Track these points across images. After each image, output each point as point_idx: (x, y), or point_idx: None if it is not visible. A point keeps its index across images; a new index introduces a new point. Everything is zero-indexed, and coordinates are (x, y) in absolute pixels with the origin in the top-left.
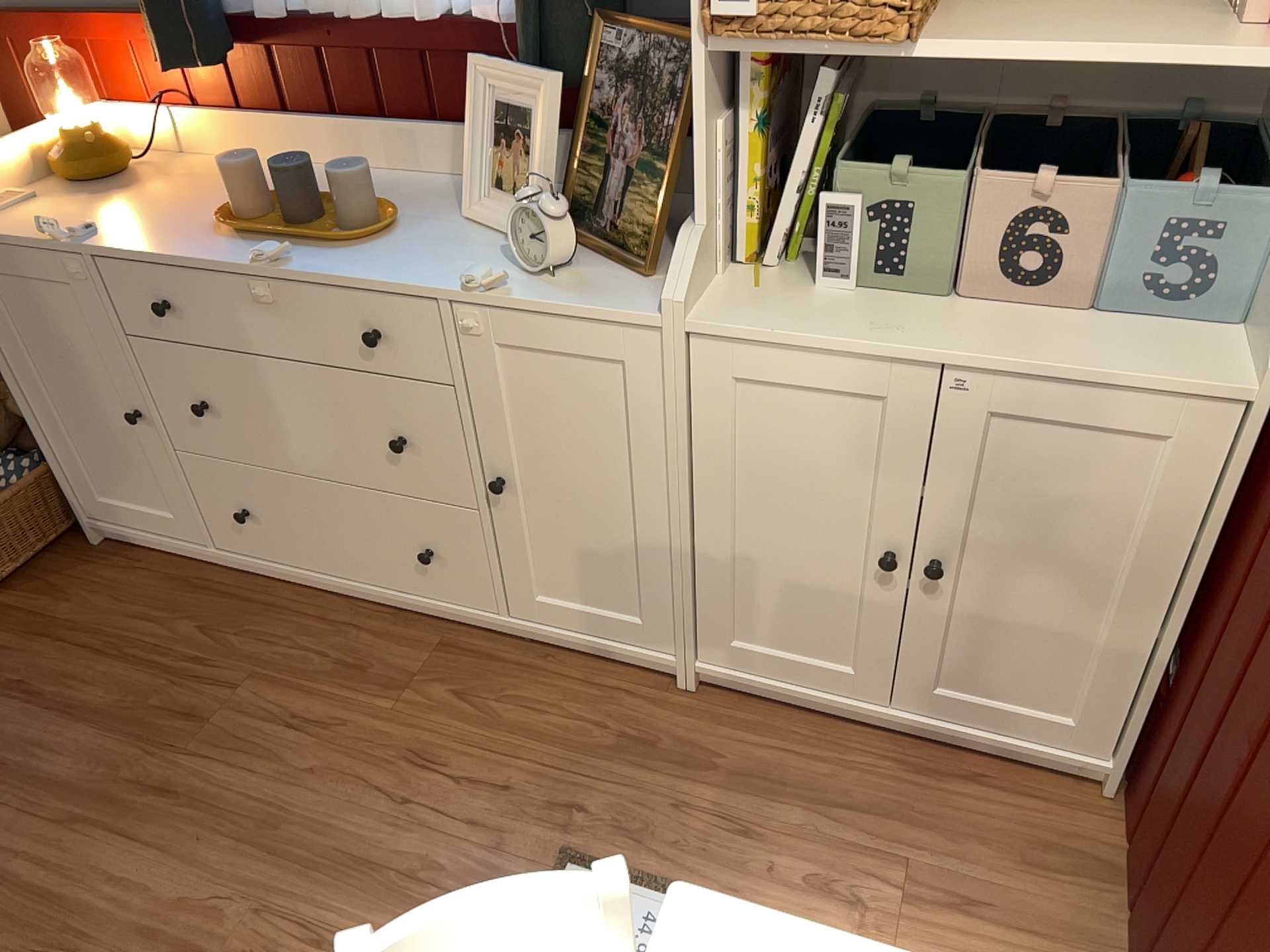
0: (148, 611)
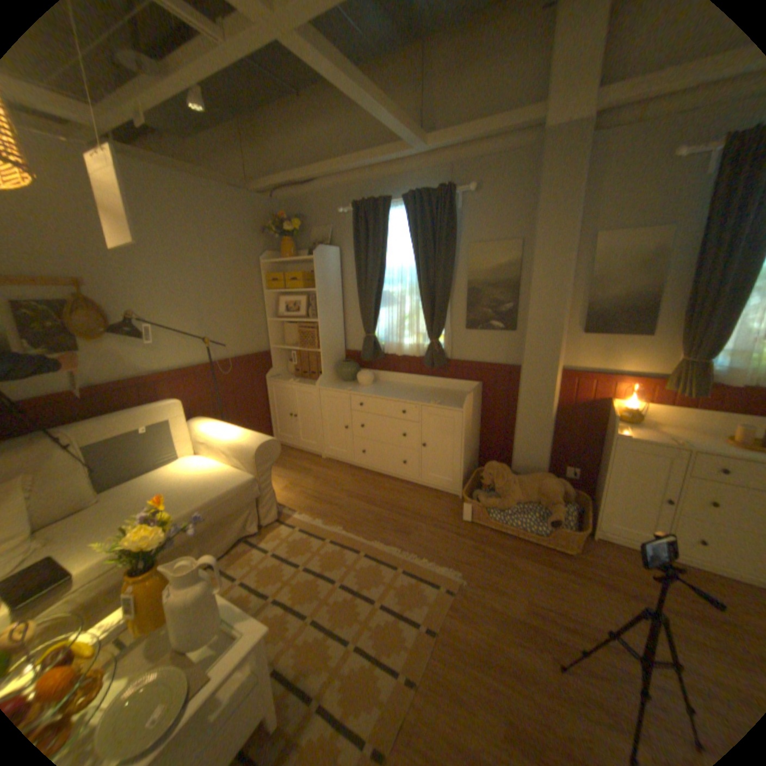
0: (649, 573)
